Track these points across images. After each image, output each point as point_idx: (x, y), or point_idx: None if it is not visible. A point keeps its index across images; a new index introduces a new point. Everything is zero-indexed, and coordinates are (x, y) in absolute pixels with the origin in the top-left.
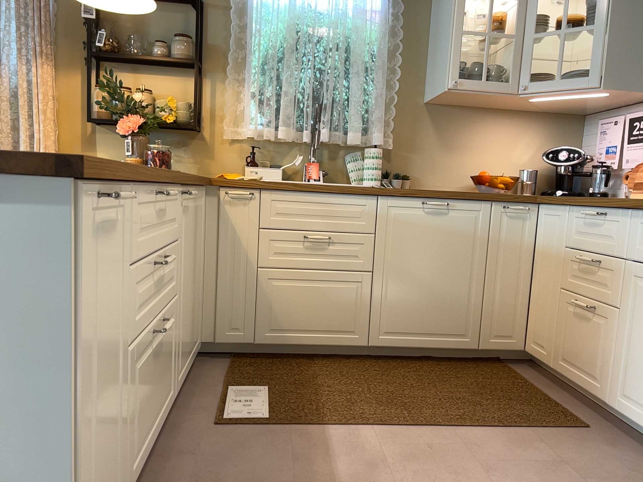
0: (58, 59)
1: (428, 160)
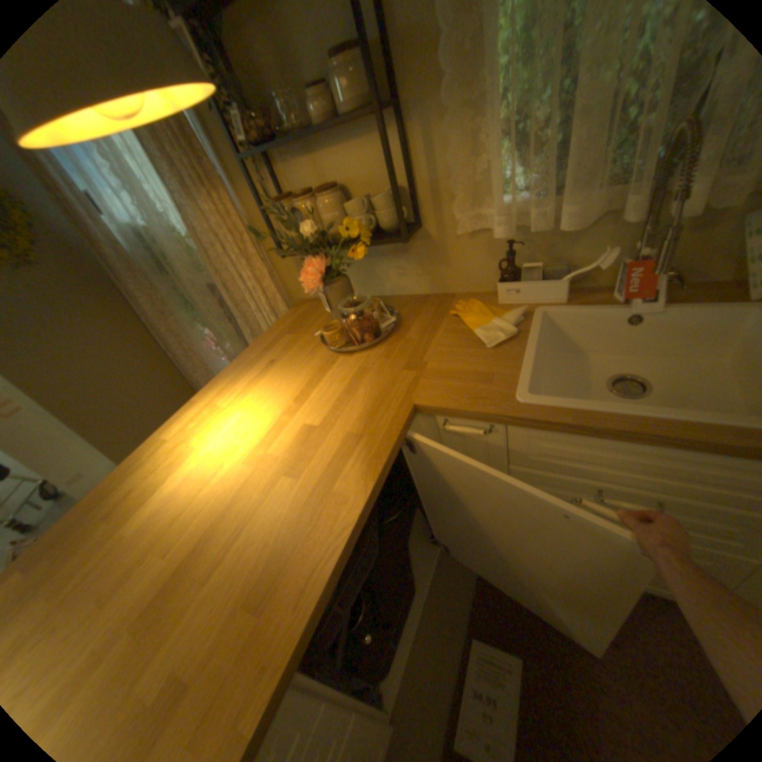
0: (223, 165)
1: None
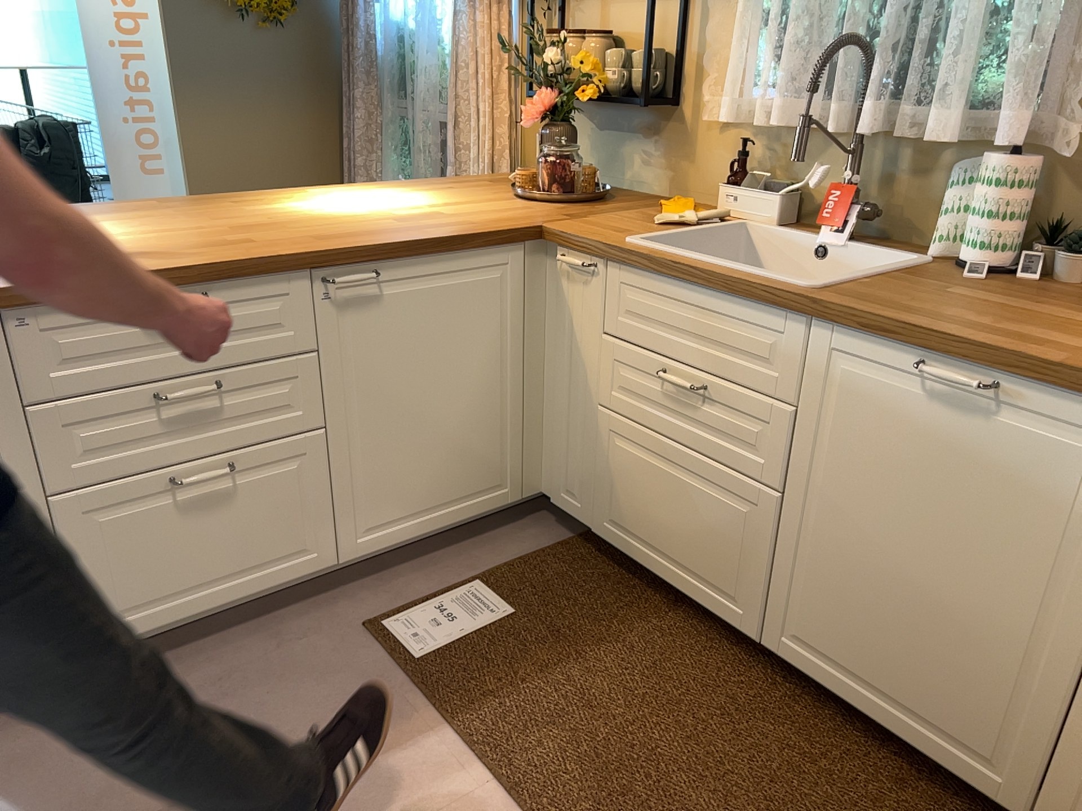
0: None
1: None
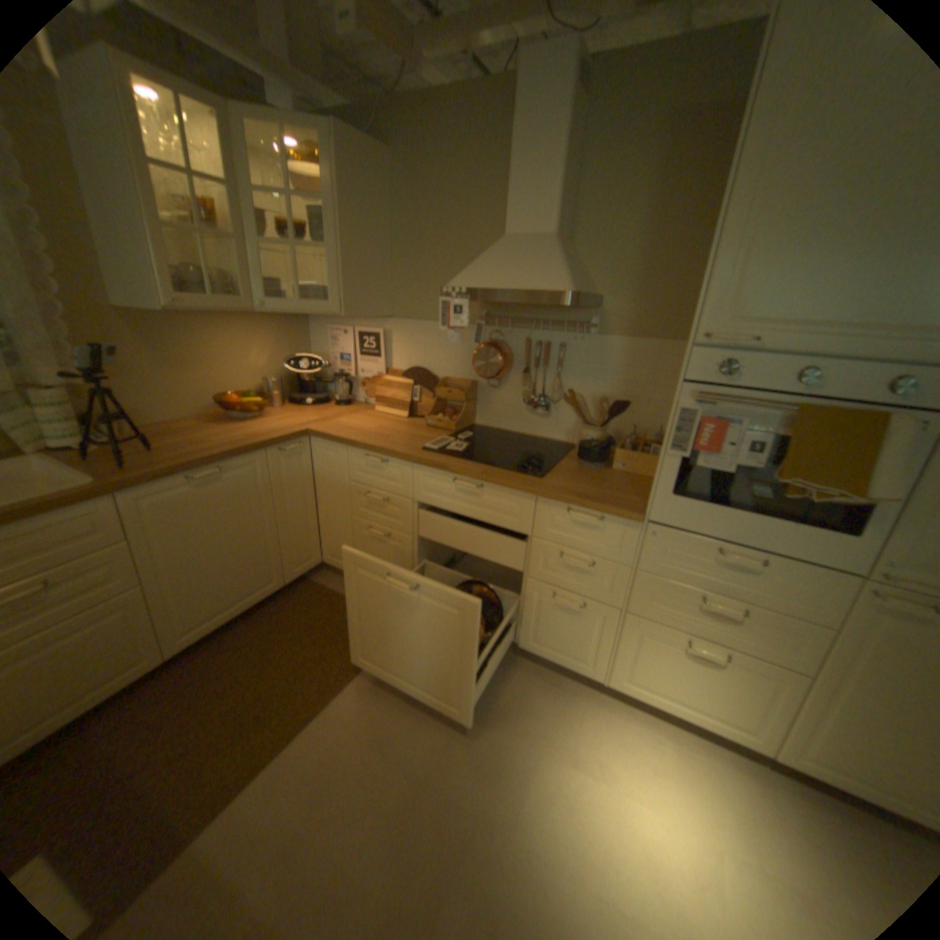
0: None
1: (144, 386)
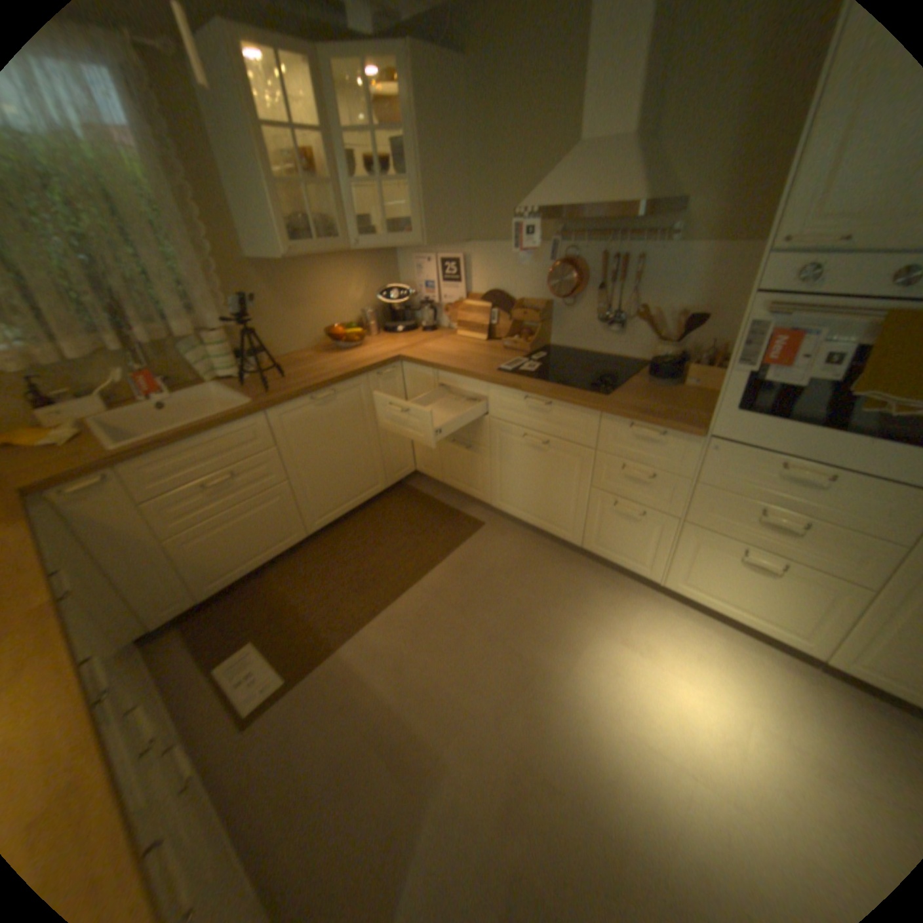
0: None
1: (271, 325)
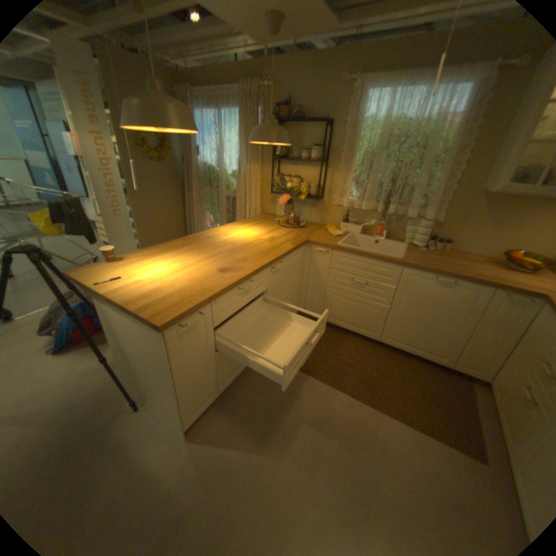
0: (262, 158)
1: (473, 231)
